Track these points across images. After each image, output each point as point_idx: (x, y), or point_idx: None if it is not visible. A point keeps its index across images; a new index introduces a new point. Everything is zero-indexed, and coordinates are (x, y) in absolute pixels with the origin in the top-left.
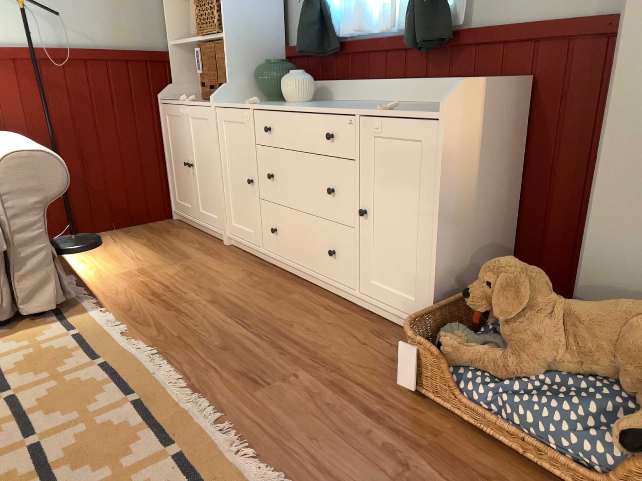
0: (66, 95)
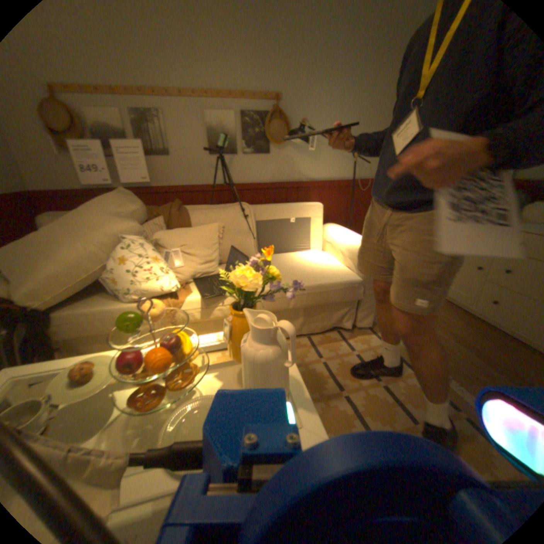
0: (355, 202)
